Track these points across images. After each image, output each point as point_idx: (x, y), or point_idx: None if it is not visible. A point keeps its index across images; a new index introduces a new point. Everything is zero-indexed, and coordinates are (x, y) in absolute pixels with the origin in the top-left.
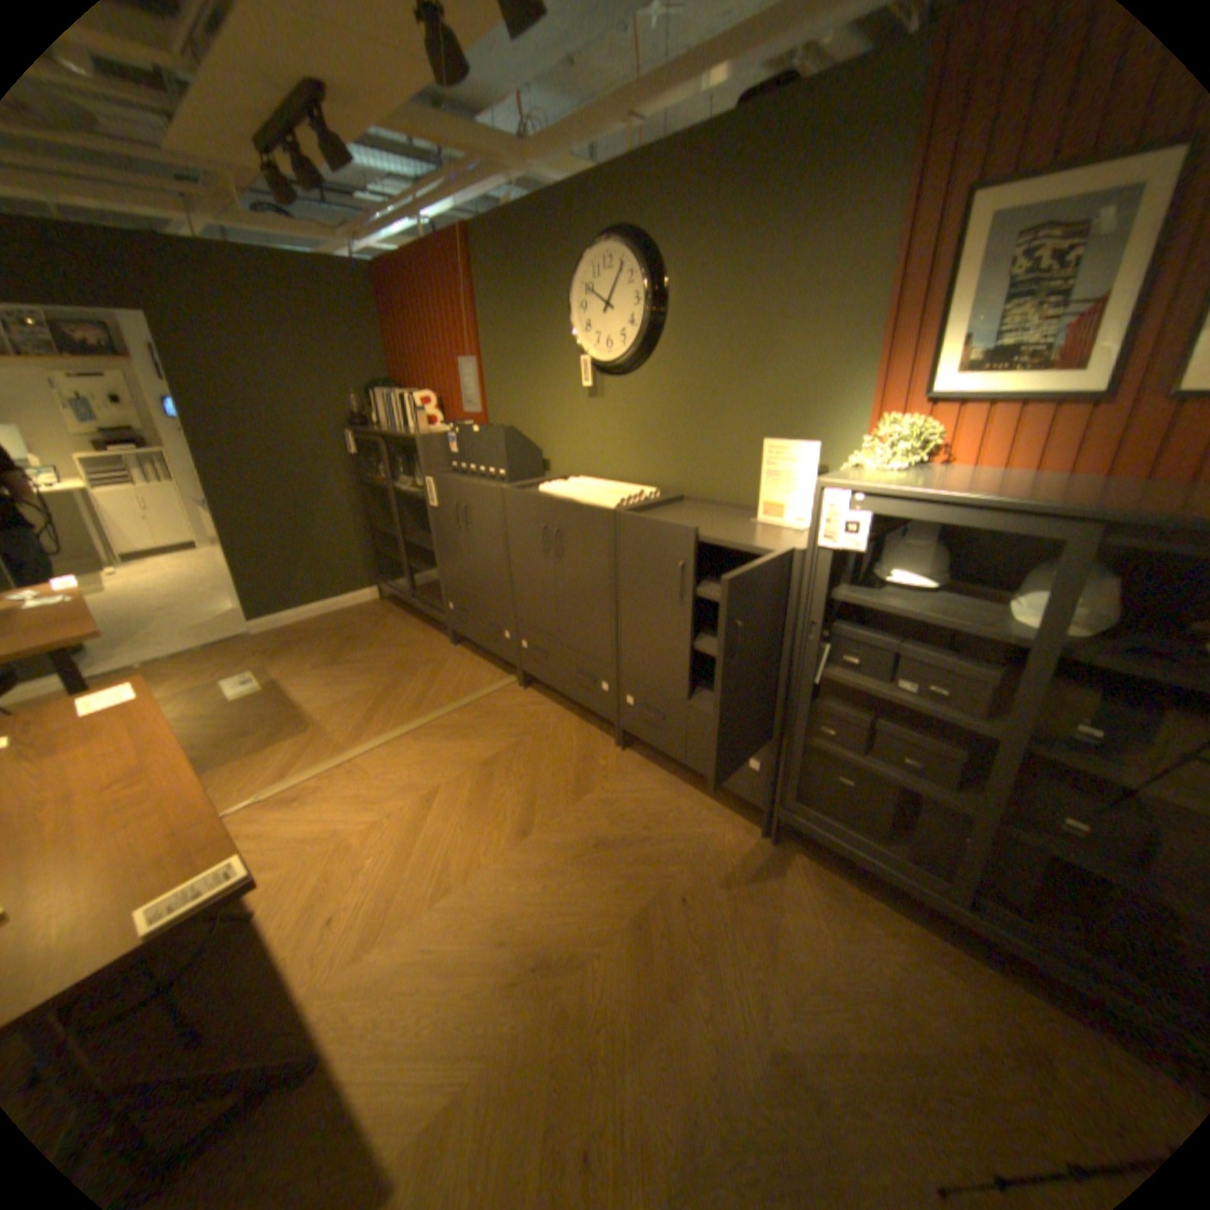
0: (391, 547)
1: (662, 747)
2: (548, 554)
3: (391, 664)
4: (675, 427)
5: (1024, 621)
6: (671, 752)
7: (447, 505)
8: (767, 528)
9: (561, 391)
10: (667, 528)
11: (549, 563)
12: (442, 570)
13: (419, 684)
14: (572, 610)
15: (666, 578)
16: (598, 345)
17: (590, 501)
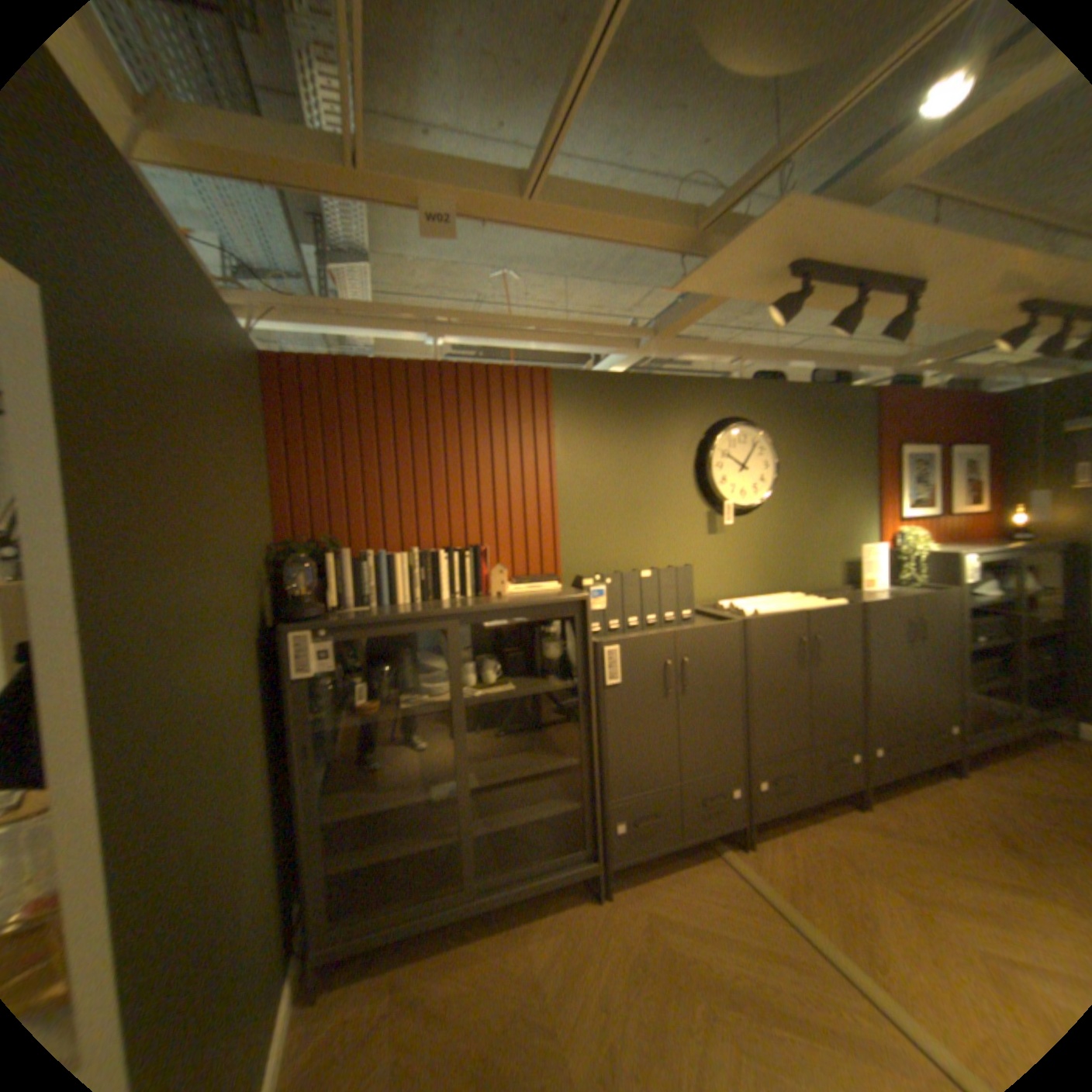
0: (331, 853)
1: (906, 774)
2: (806, 664)
3: (644, 996)
4: (785, 548)
5: (992, 595)
6: (913, 772)
7: (647, 671)
8: (877, 594)
9: (679, 531)
10: (904, 601)
11: (806, 673)
12: (610, 779)
13: (725, 958)
14: (829, 706)
15: (904, 636)
16: (734, 493)
17: (824, 605)
